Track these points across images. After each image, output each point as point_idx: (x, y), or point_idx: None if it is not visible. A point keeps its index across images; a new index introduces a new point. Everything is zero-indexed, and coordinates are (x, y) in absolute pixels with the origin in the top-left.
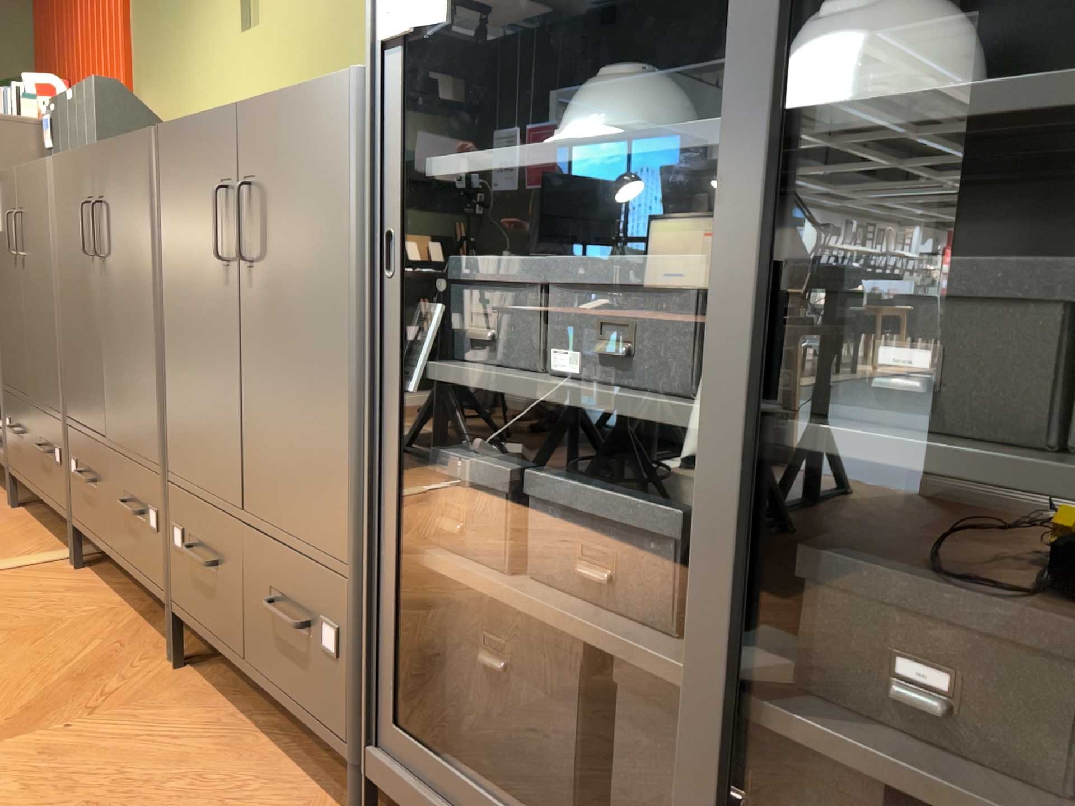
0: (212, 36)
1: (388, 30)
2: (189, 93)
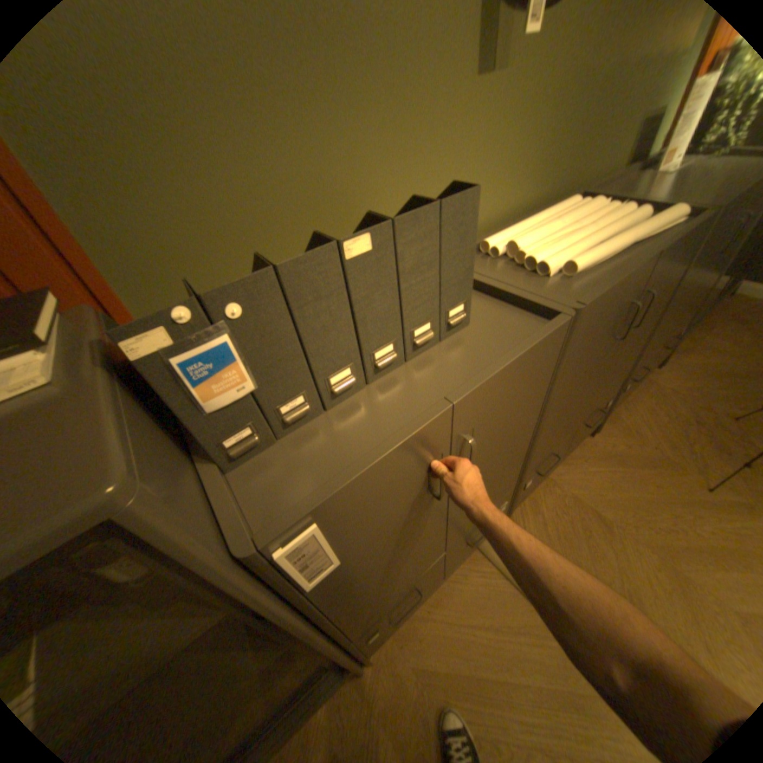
0: (414, 65)
1: None
2: (348, 166)
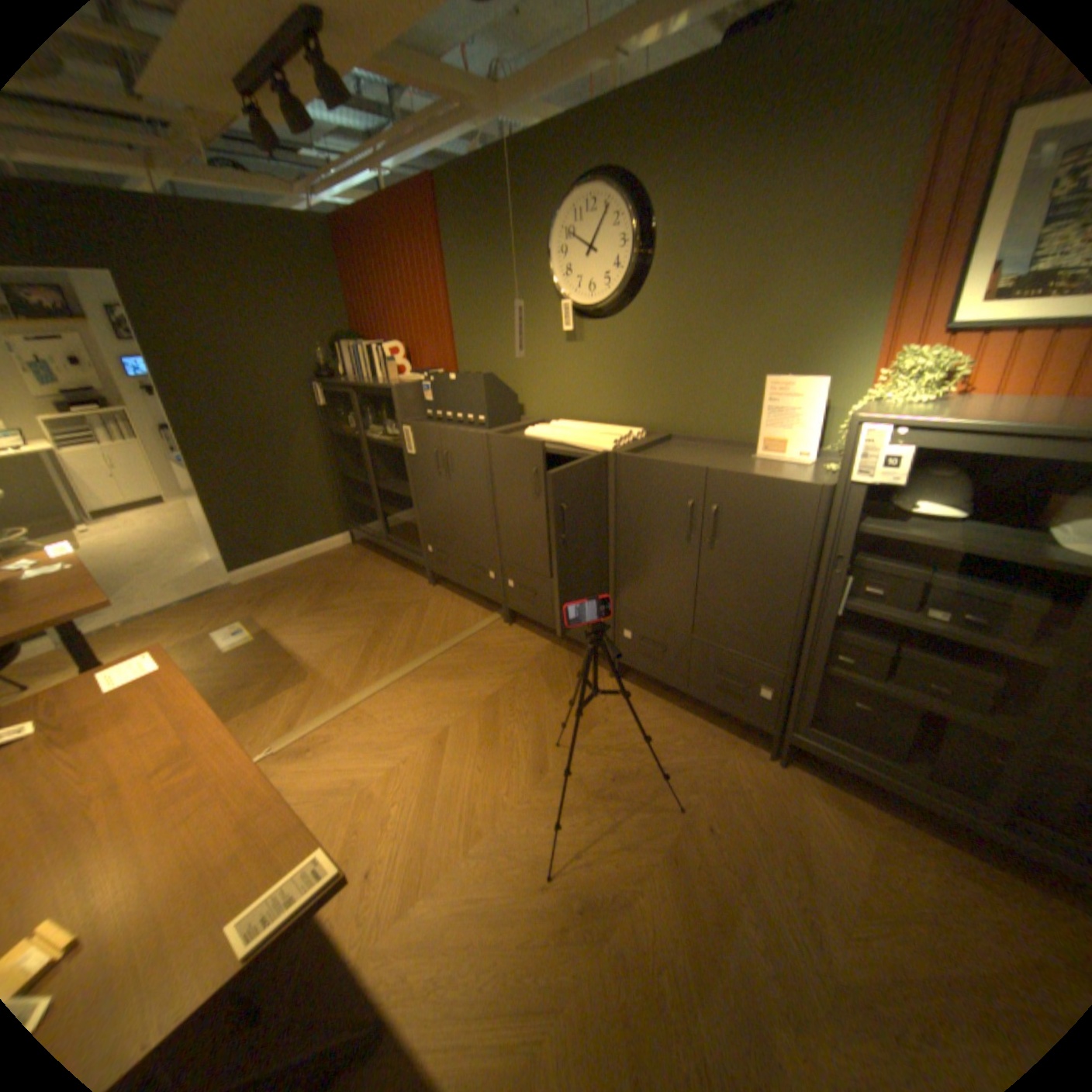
0: (537, 337)
1: (858, 477)
2: (513, 365)
